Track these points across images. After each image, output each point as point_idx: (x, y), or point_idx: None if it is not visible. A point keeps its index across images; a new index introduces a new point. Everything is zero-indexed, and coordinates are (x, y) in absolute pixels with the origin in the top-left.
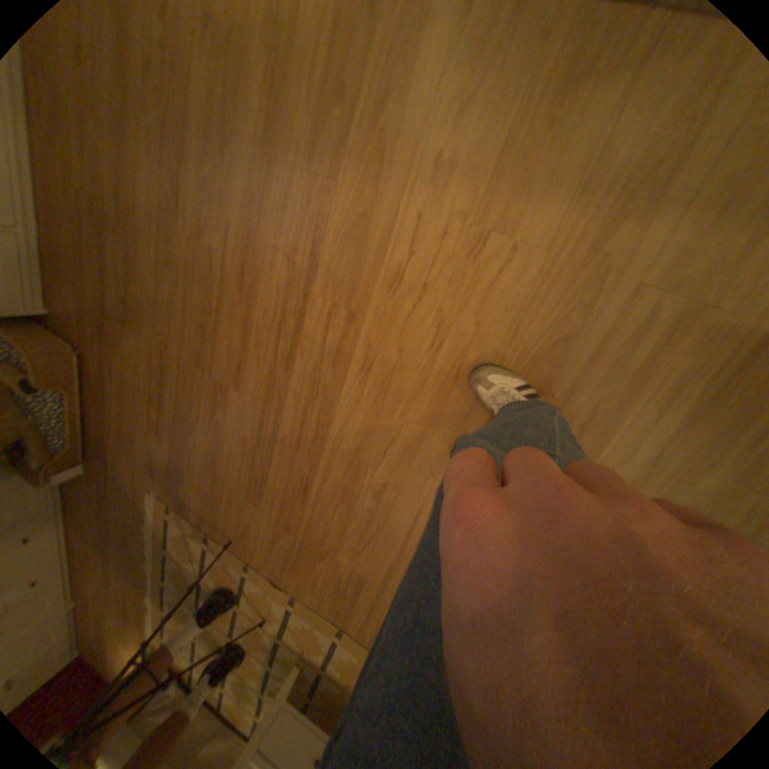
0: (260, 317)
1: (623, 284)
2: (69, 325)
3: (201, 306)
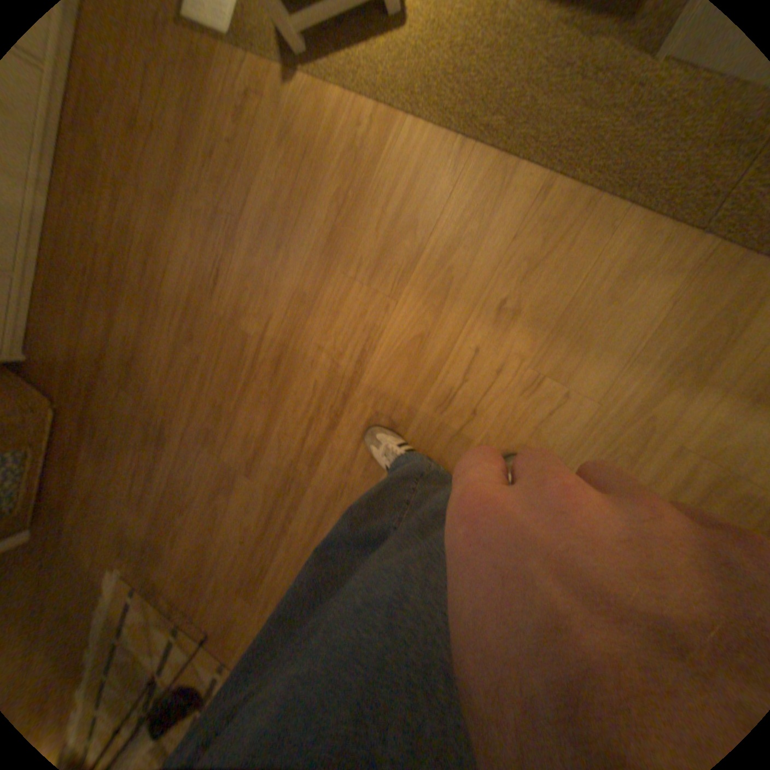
0: (292, 410)
1: (666, 445)
2: (54, 379)
3: (225, 388)
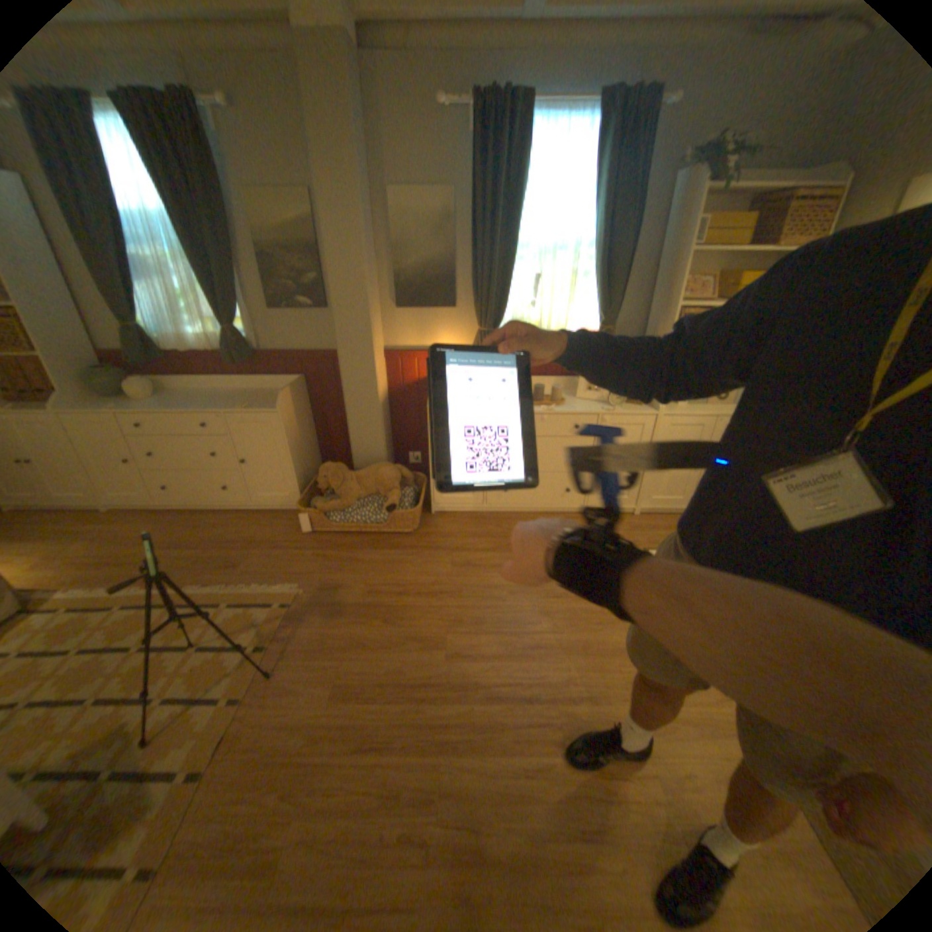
0: (517, 672)
1: None
2: (432, 532)
3: (499, 625)
